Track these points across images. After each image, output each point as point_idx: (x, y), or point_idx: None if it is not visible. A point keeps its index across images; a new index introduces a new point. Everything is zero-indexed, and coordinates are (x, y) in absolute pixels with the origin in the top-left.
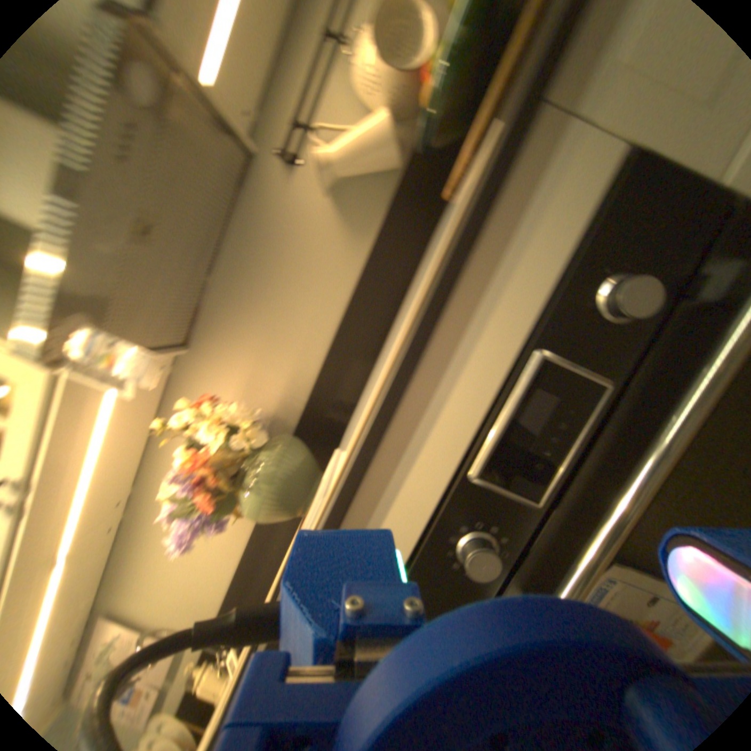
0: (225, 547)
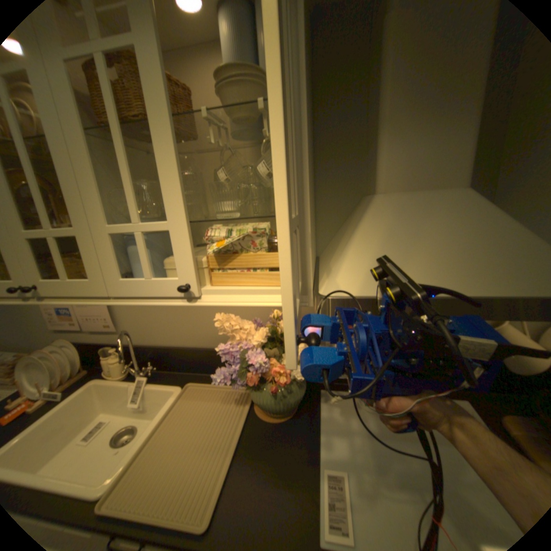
0: (196, 338)
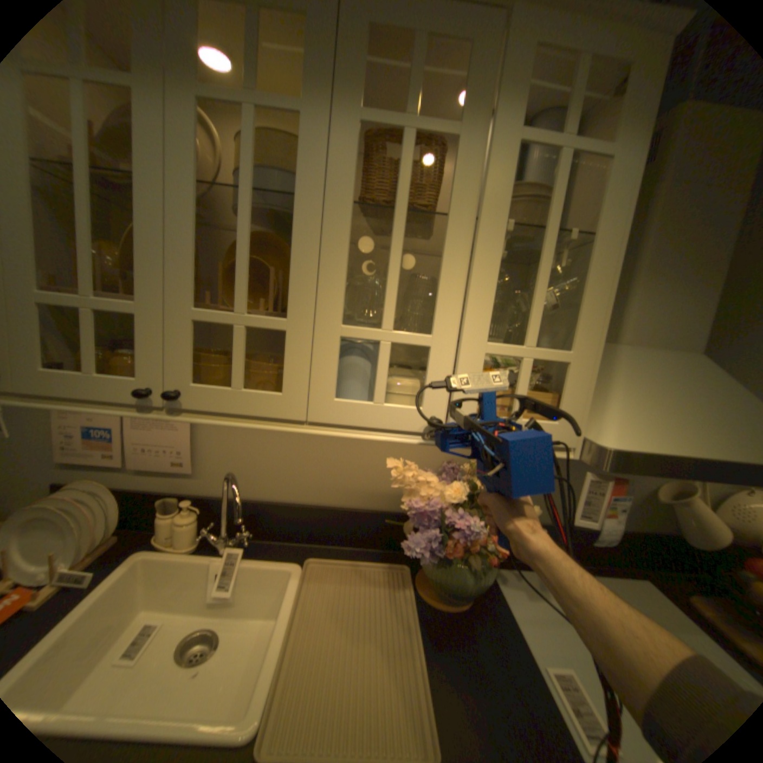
0: (324, 491)
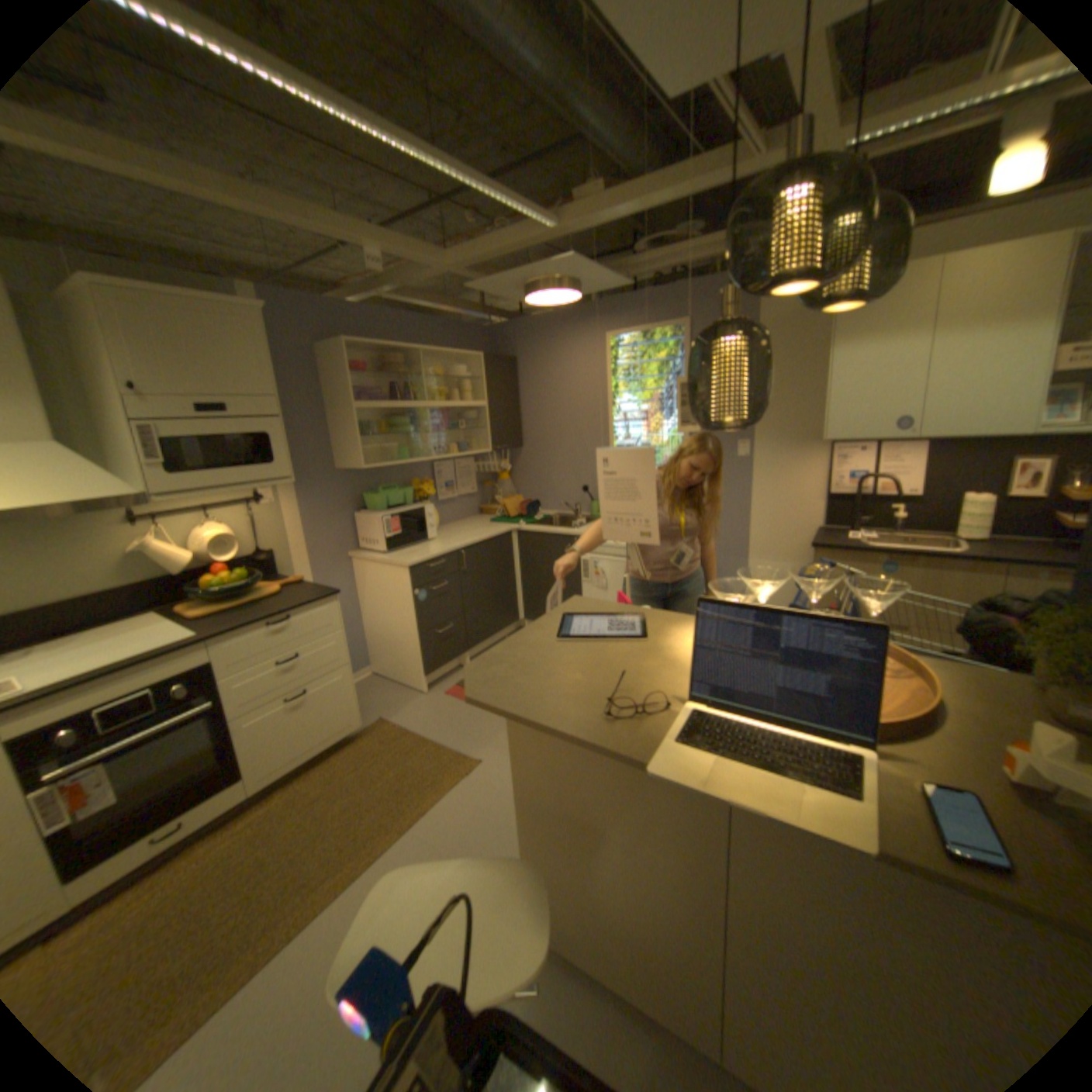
0: None
